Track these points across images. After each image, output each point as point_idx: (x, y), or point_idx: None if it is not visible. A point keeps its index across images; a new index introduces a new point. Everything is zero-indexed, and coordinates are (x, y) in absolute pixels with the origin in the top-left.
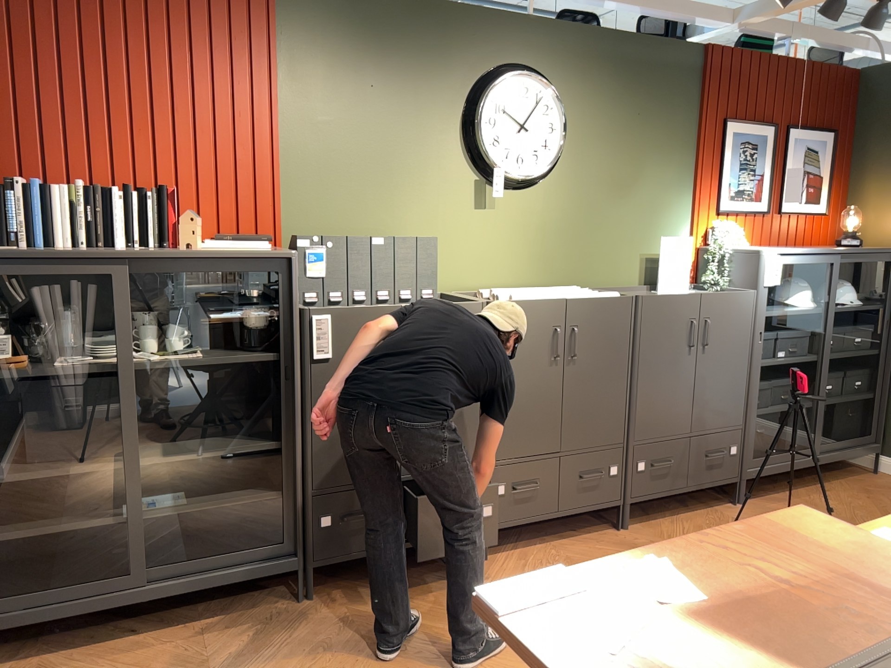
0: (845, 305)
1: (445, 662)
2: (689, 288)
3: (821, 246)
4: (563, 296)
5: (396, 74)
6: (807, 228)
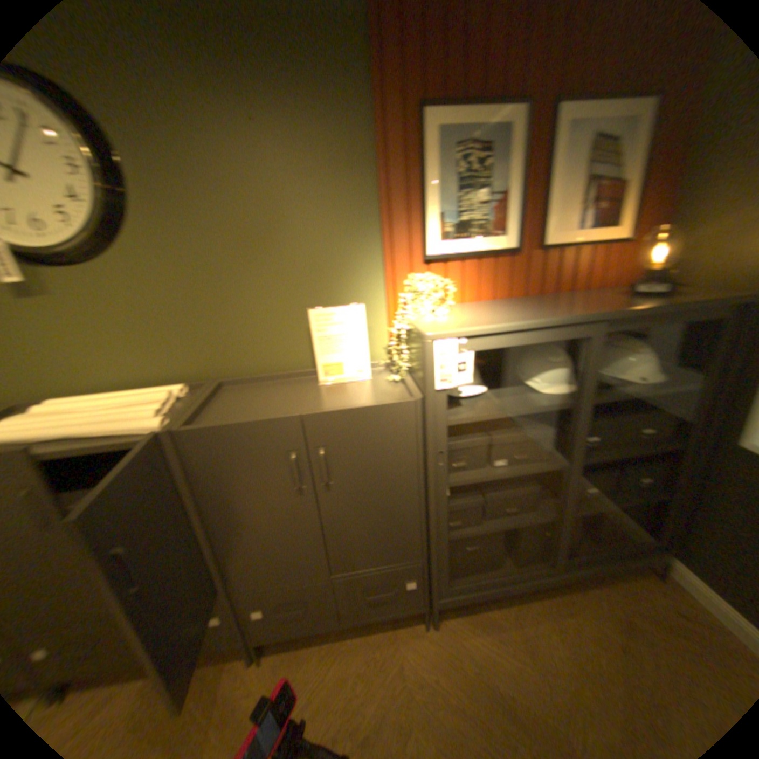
0: (632, 382)
1: None
2: (371, 371)
3: (617, 286)
4: (57, 434)
5: None
6: (596, 262)
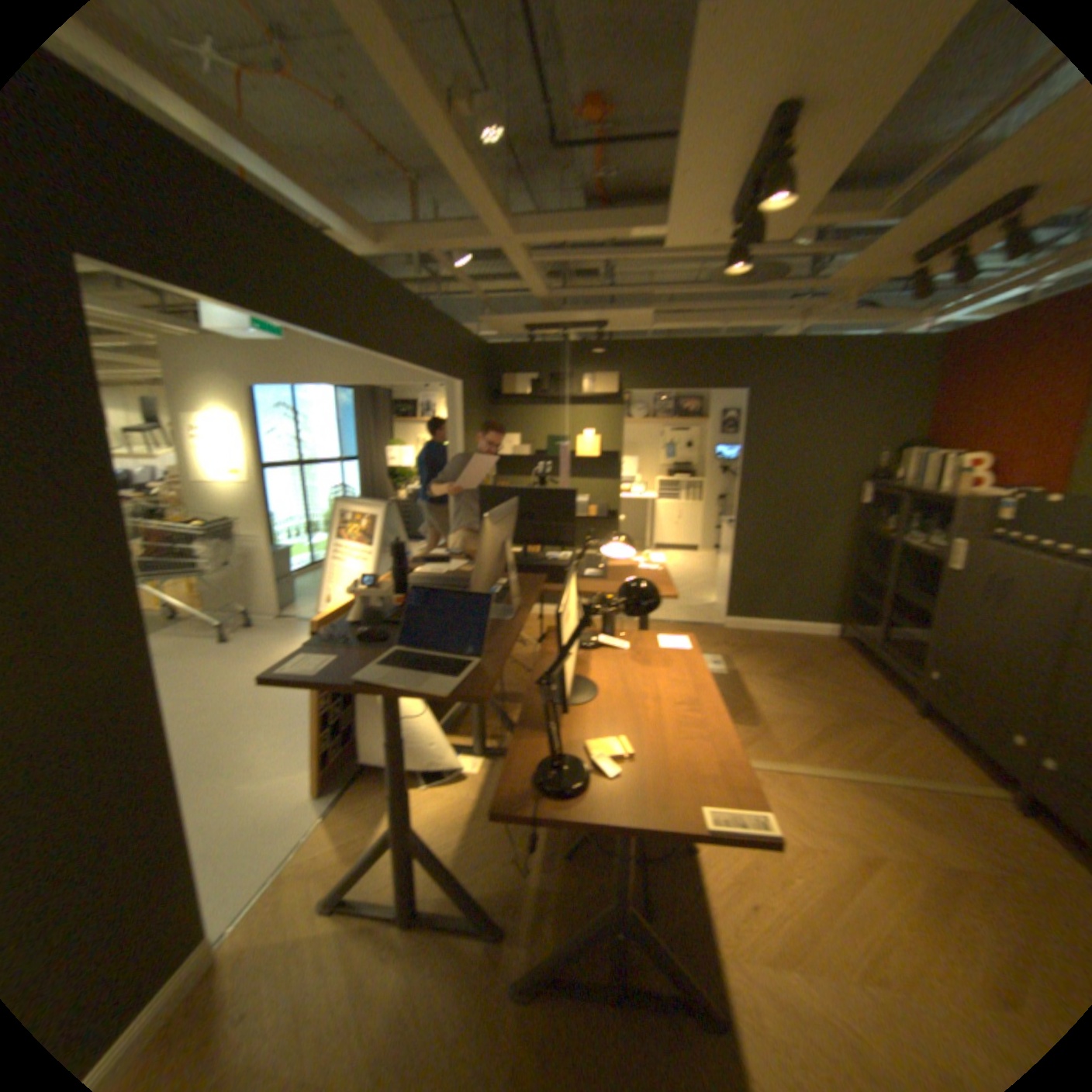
0: None
1: (846, 742)
2: None
3: None
4: None
5: None
6: None
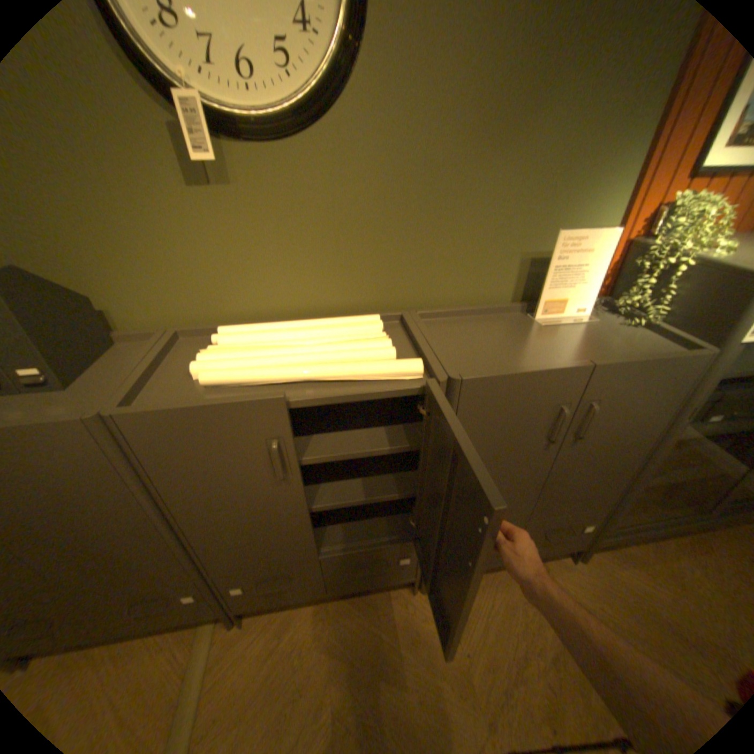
0: None
1: None
2: (592, 311)
3: None
4: (301, 374)
5: None
6: None
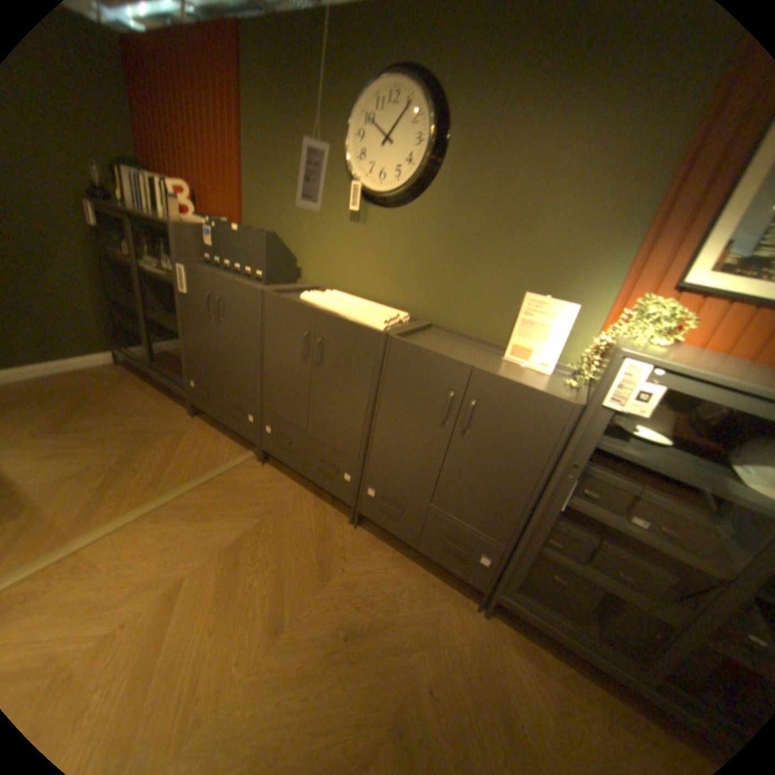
0: None
1: (132, 473)
2: (555, 371)
3: None
4: (334, 309)
5: (304, 91)
6: None
